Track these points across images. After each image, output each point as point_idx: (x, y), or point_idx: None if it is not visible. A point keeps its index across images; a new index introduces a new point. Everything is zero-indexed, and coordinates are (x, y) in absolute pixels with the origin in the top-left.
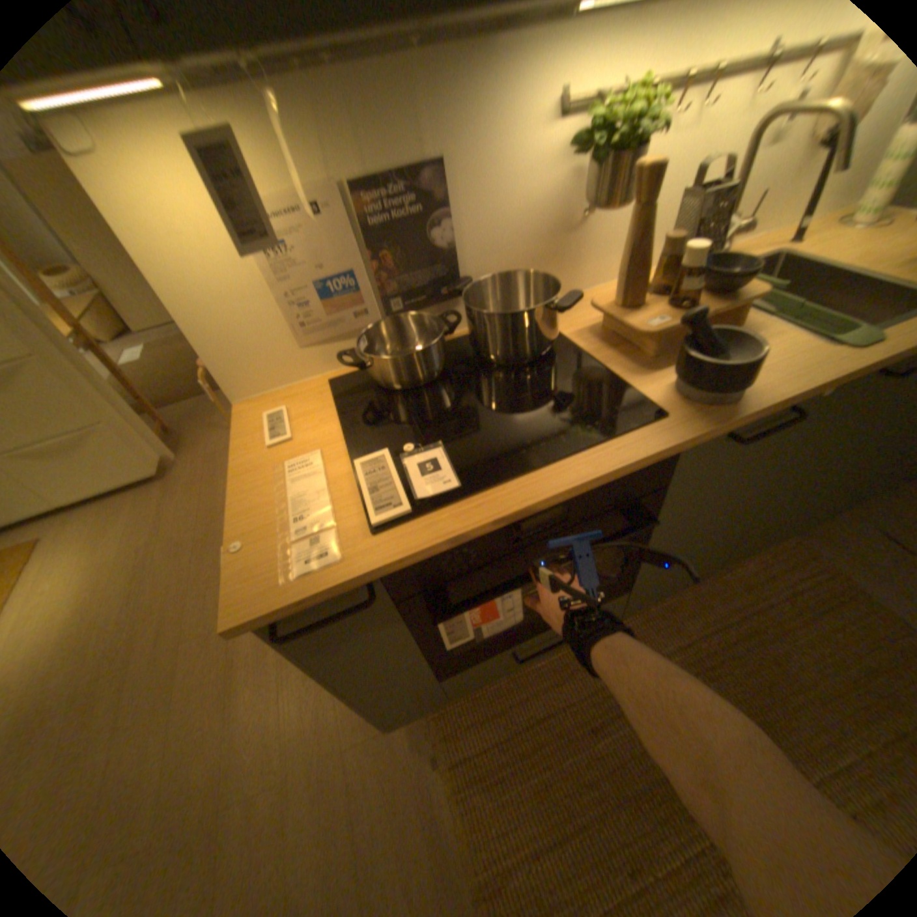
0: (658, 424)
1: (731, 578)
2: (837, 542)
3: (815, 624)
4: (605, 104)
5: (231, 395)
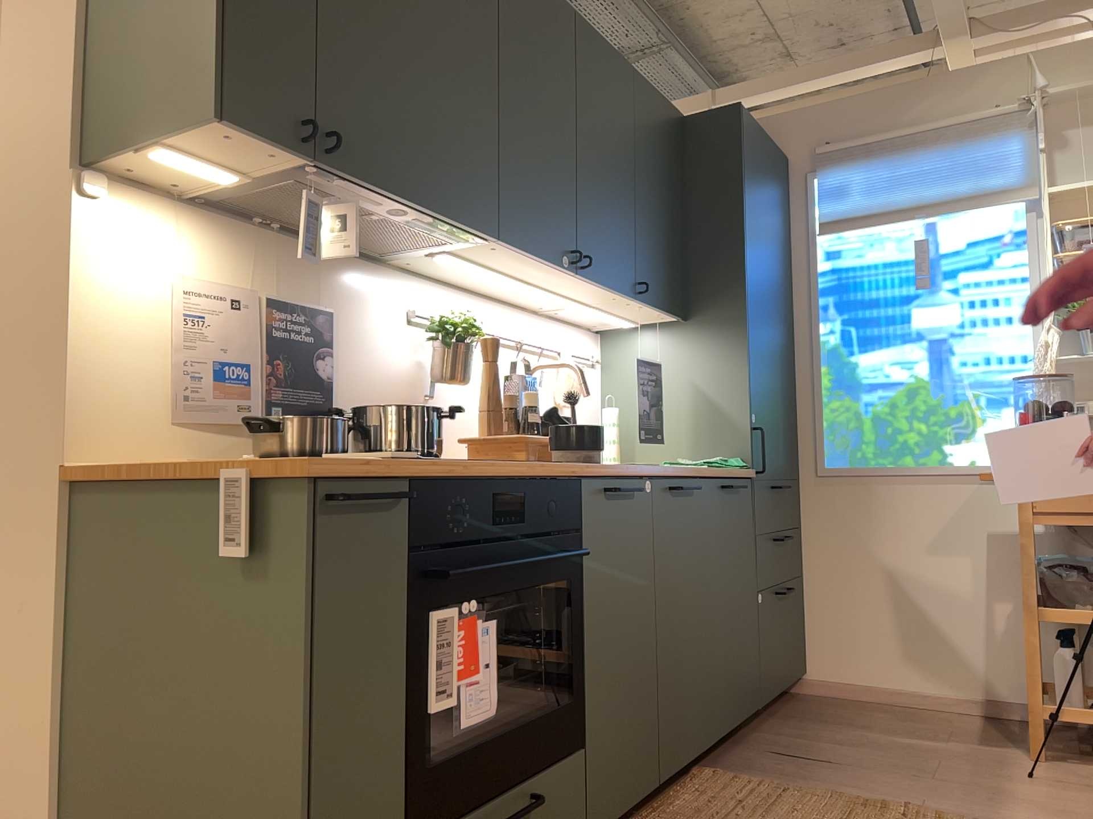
0: (560, 464)
1: (677, 809)
2: (747, 766)
3: (773, 813)
4: (444, 317)
5: (74, 450)
